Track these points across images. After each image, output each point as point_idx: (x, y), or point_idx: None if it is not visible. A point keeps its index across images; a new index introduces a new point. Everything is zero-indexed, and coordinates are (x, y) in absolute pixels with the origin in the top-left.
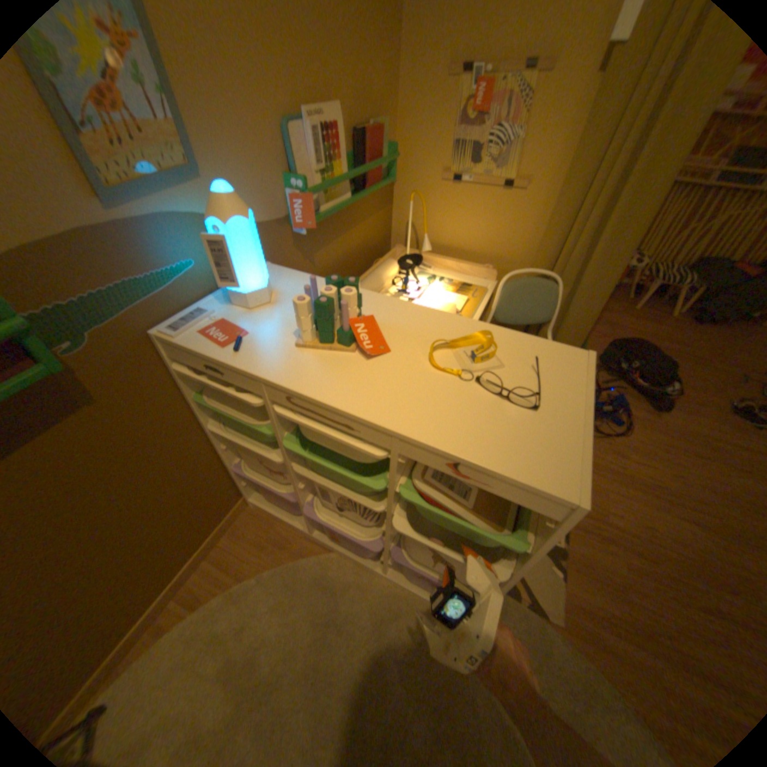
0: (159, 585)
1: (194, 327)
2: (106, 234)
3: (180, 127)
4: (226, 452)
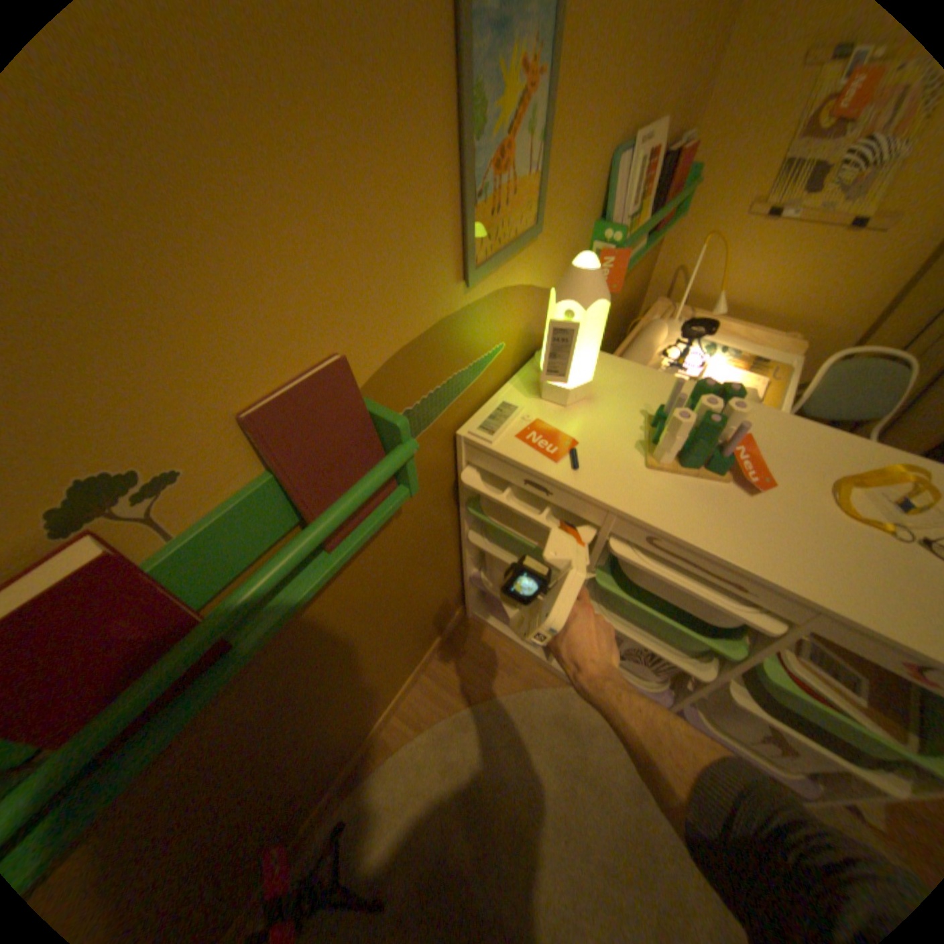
0: (388, 699)
1: (509, 428)
2: (458, 321)
3: (545, 178)
4: (471, 559)
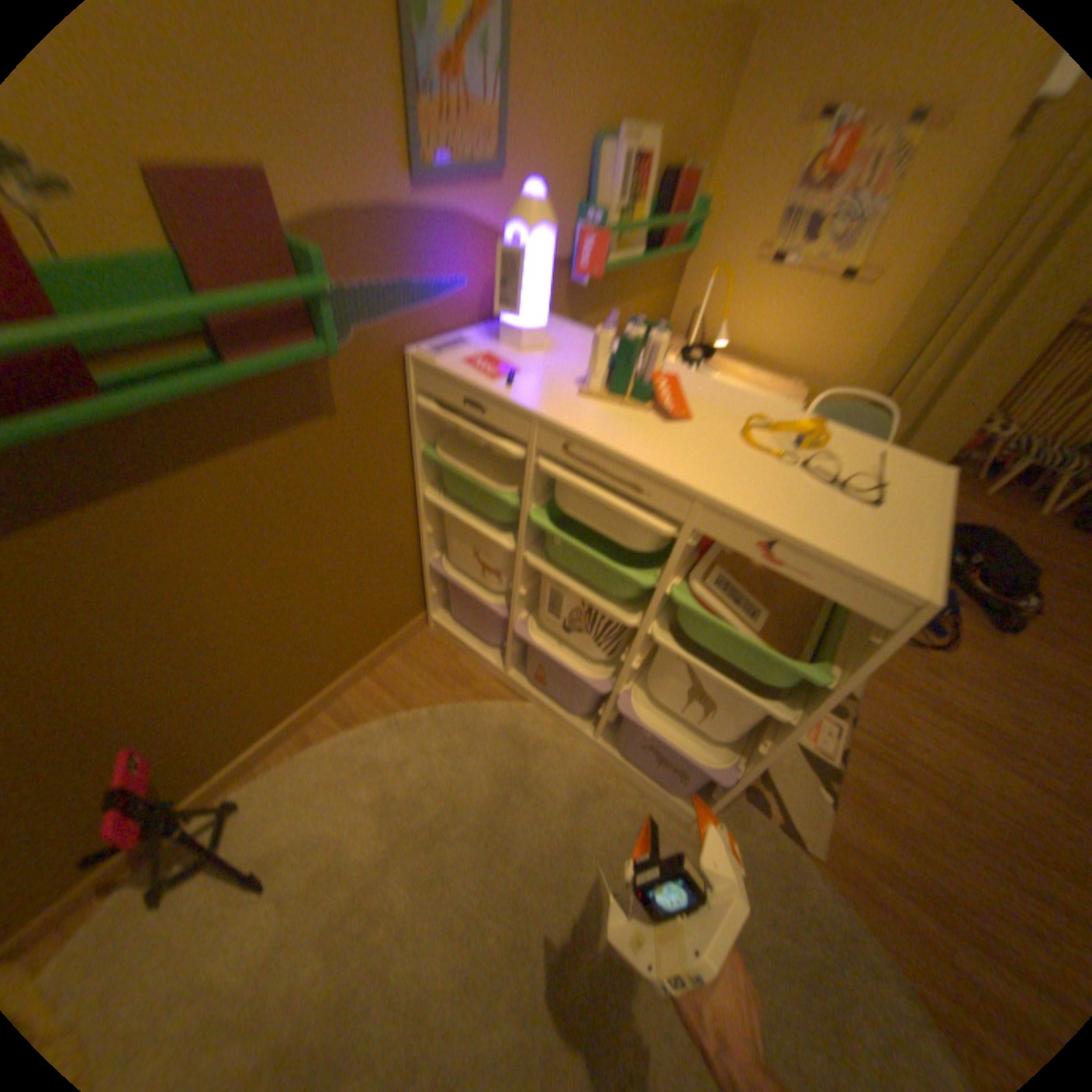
0: (317, 682)
1: (458, 351)
2: (404, 214)
3: (504, 109)
4: (430, 537)
